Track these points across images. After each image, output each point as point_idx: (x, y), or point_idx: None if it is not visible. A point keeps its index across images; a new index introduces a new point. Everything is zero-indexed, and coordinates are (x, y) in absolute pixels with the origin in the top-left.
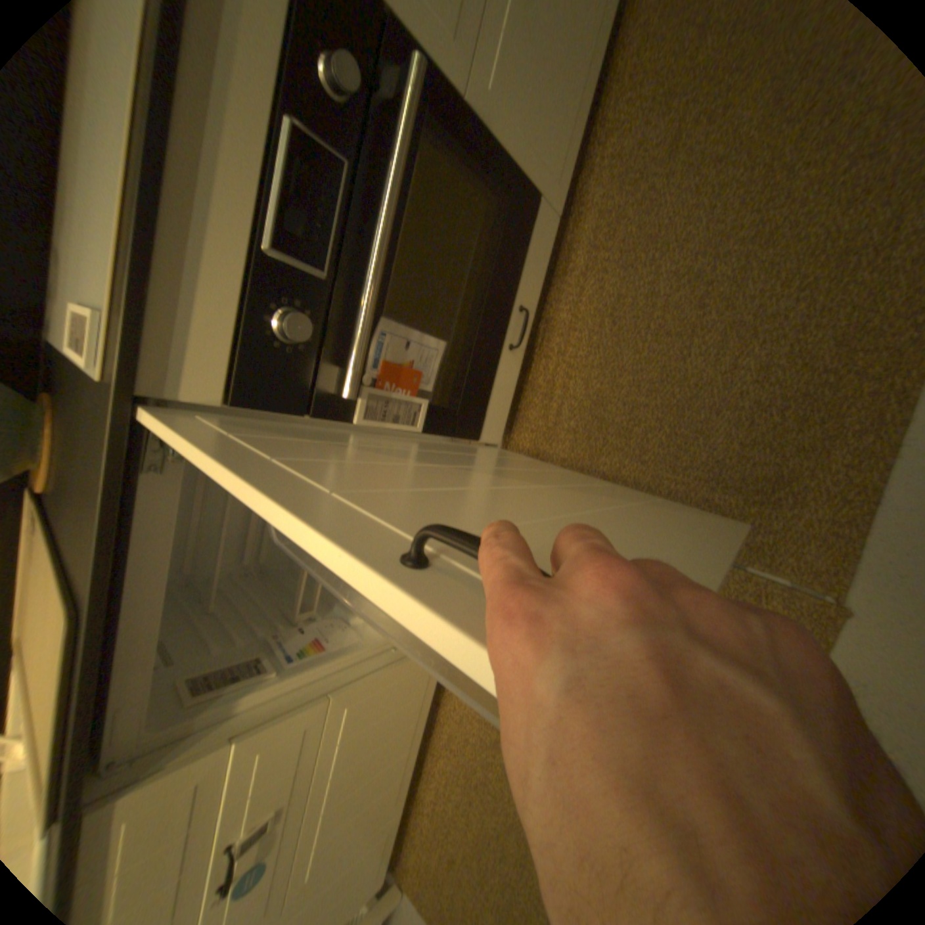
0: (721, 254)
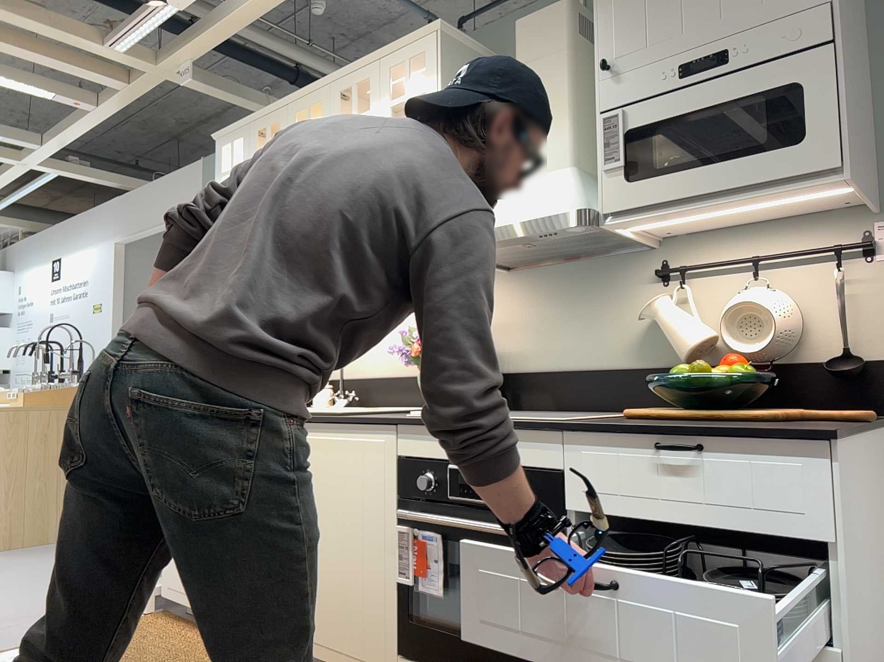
0: None
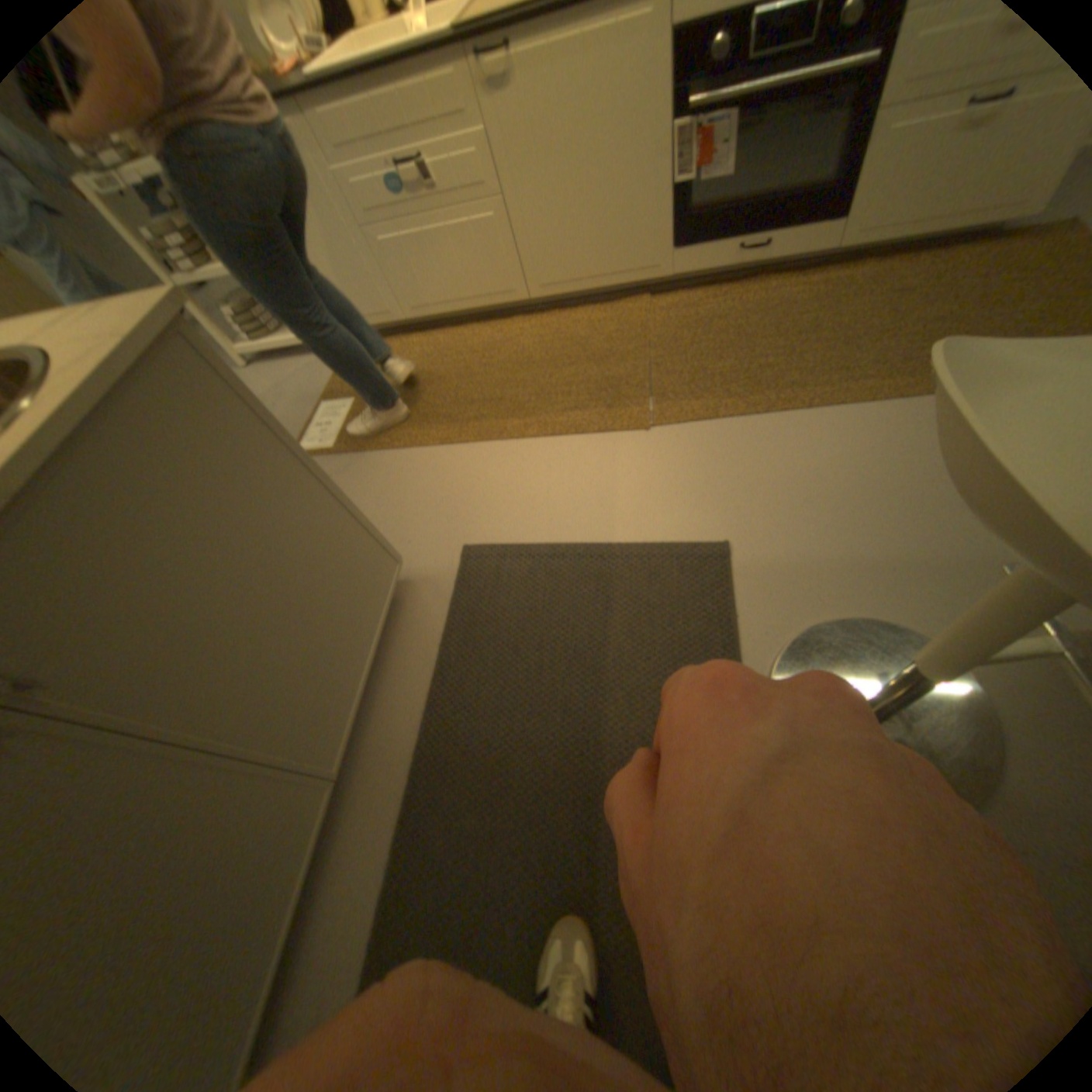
0: (836, 328)
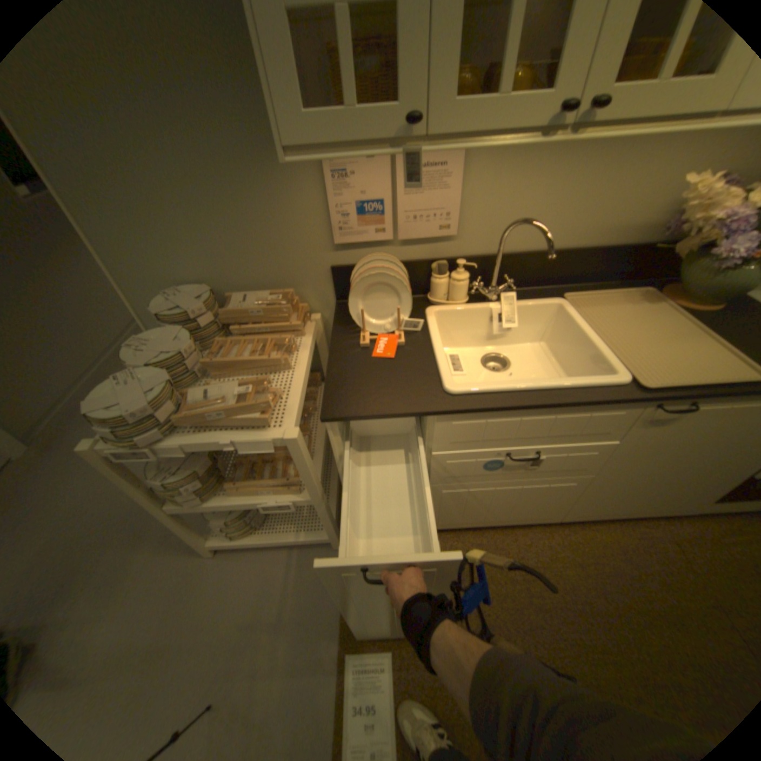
0: None
